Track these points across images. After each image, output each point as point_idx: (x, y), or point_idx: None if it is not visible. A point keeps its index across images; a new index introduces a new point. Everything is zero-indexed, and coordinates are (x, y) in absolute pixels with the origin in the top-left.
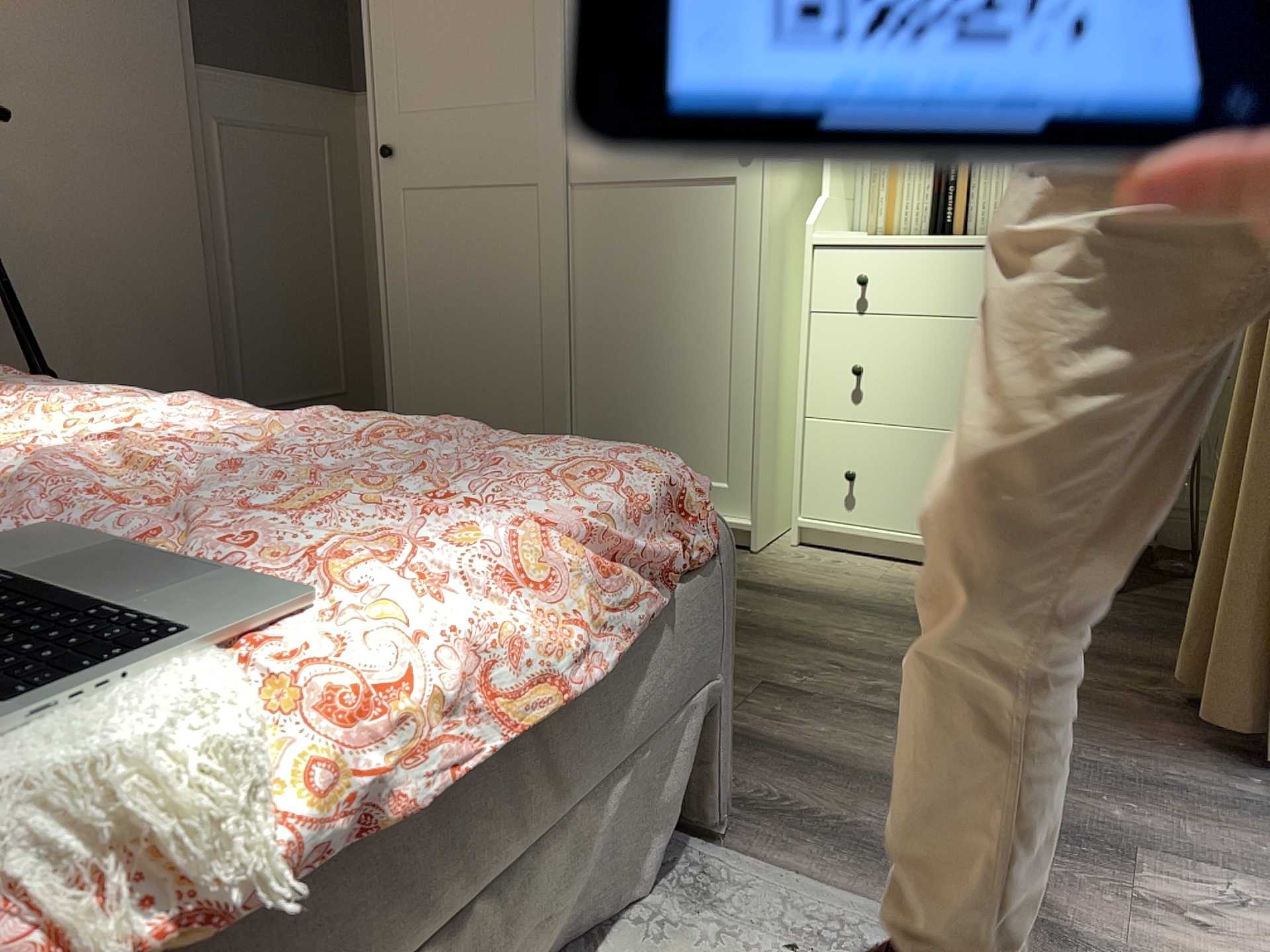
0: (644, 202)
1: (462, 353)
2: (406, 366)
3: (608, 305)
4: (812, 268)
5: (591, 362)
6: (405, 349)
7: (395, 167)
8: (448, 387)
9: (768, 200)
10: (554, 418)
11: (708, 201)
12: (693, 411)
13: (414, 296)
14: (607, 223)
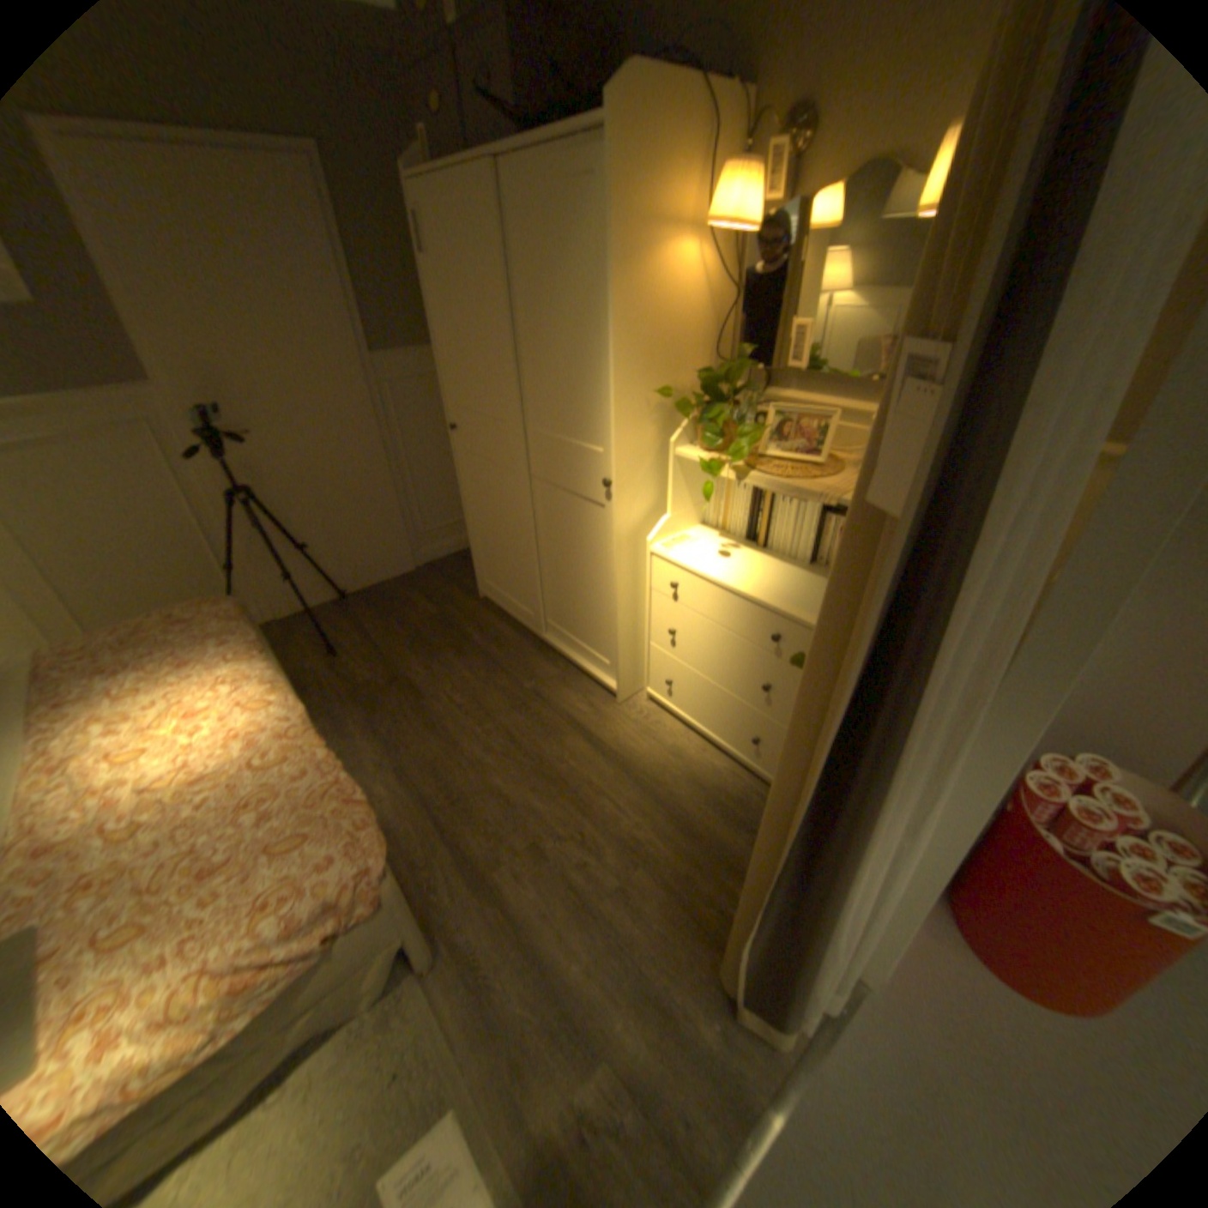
0: (565, 499)
1: (497, 544)
2: (477, 540)
3: (554, 547)
4: (651, 564)
5: (550, 573)
6: (475, 531)
7: (459, 435)
8: (494, 558)
9: (617, 528)
10: (535, 595)
11: (594, 512)
12: (593, 619)
13: (476, 506)
14: (551, 503)
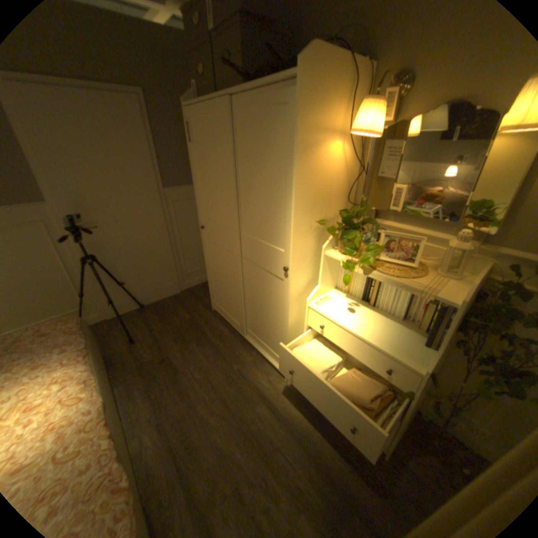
0: (260, 272)
1: (221, 287)
2: (211, 283)
3: (252, 294)
4: (307, 313)
5: (249, 306)
6: (211, 279)
7: (204, 231)
8: (220, 293)
9: (290, 294)
10: (240, 316)
11: (276, 281)
12: (272, 335)
13: (211, 267)
14: (251, 272)
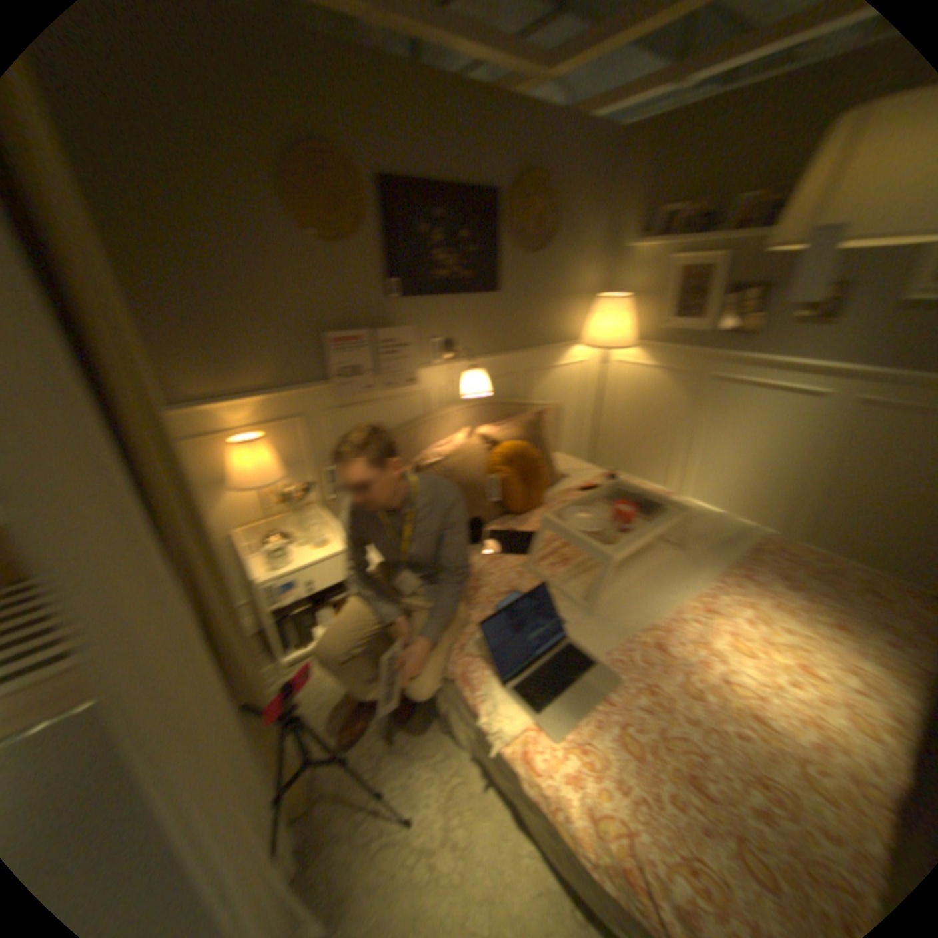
0: None
1: None
2: None
3: None
4: None
5: None
6: None
7: None
8: None
9: None
10: None
11: None
12: None
13: None
14: None
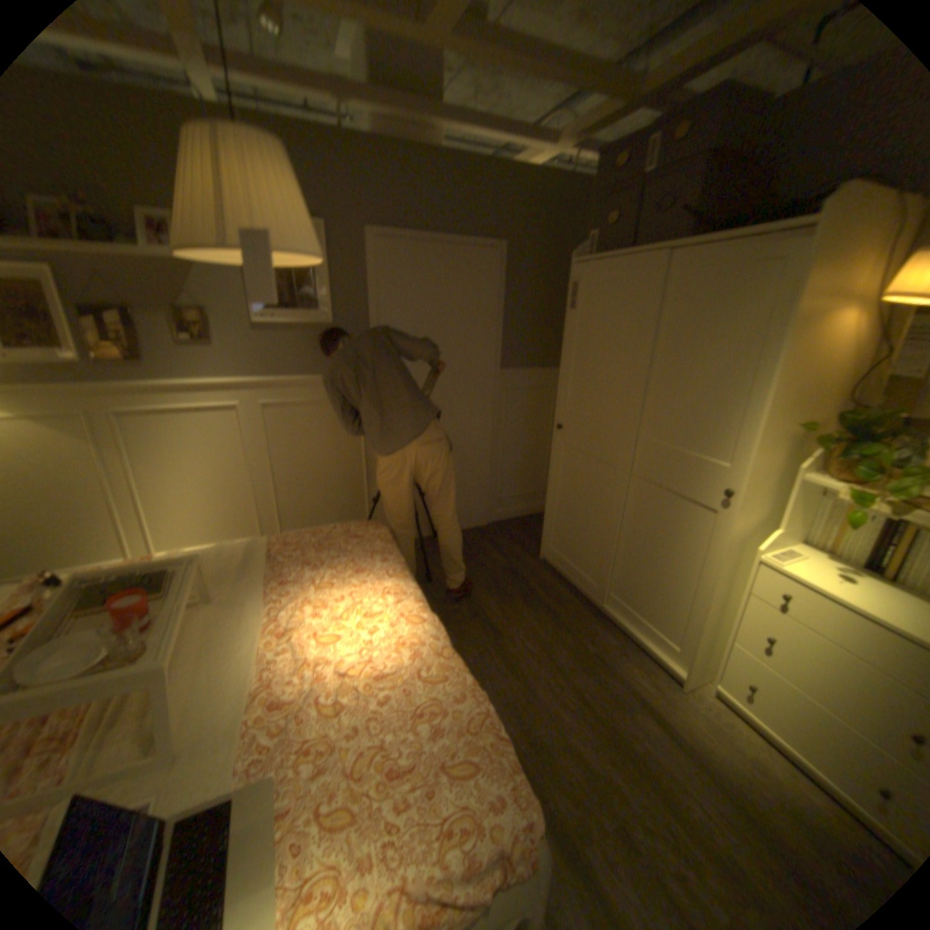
0: (666, 498)
1: (573, 520)
2: (552, 513)
3: (639, 535)
4: (756, 572)
5: (626, 555)
6: (552, 506)
7: (561, 433)
8: (566, 531)
9: (732, 534)
10: (604, 570)
11: (700, 514)
12: (669, 606)
13: (560, 488)
14: (646, 499)
